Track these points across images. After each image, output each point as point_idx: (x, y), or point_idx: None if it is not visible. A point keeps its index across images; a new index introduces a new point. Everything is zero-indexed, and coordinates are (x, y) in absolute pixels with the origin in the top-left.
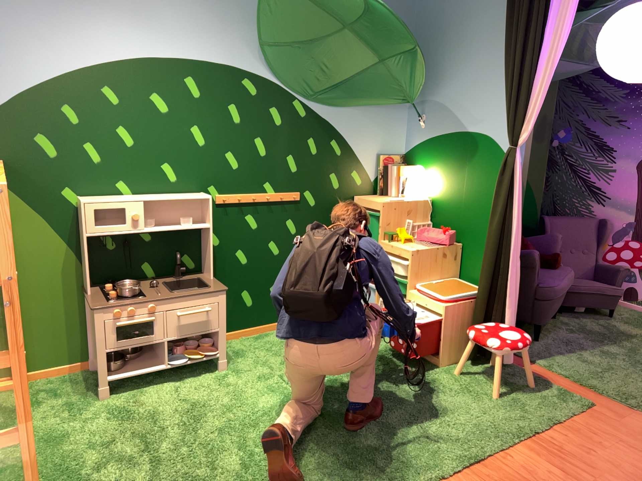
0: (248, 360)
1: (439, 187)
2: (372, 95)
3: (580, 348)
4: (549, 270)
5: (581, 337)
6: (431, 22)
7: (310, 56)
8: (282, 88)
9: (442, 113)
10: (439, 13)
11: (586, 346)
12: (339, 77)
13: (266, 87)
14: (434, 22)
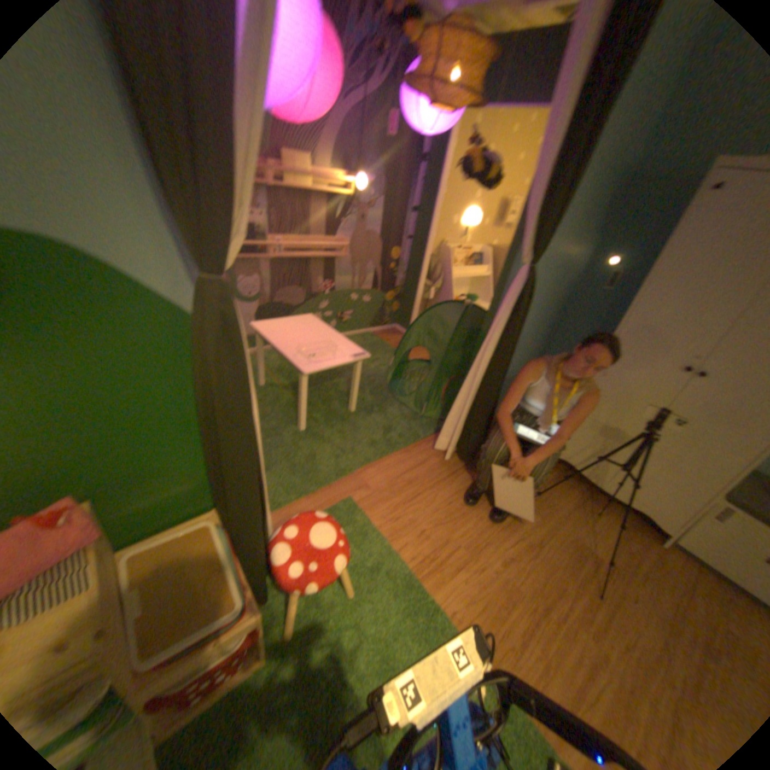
0: None
1: None
2: None
3: None
4: None
5: None
6: None
7: None
8: None
9: None
10: None
11: None
12: None
13: None
14: None
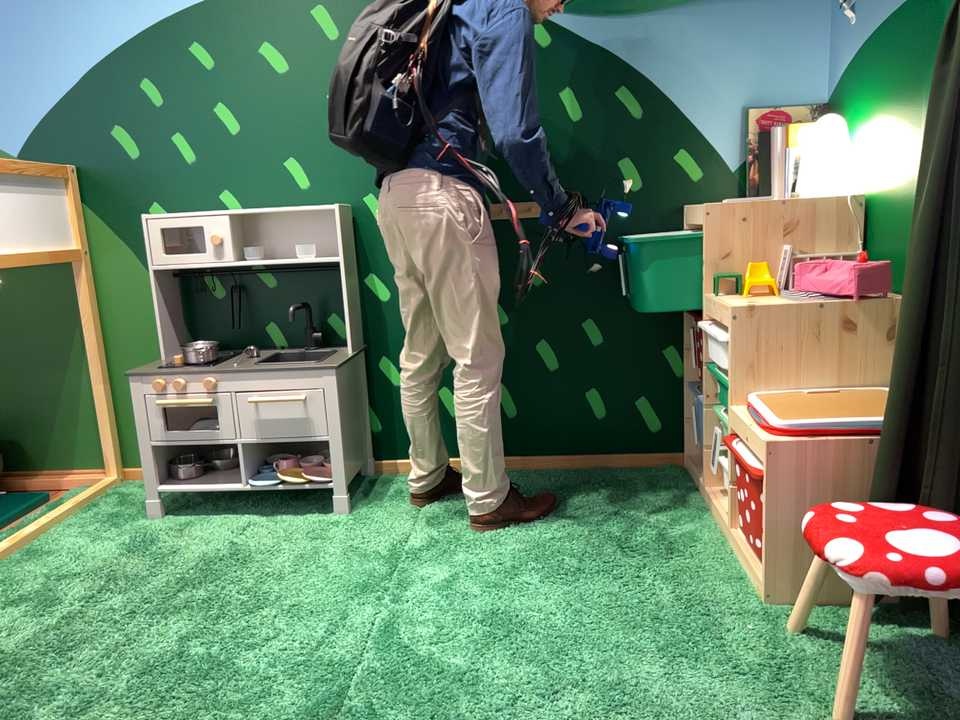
0: (394, 512)
1: (882, 155)
2: None
3: None
4: None
5: None
6: None
7: None
8: None
9: None
10: None
11: None
12: None
13: None
14: None
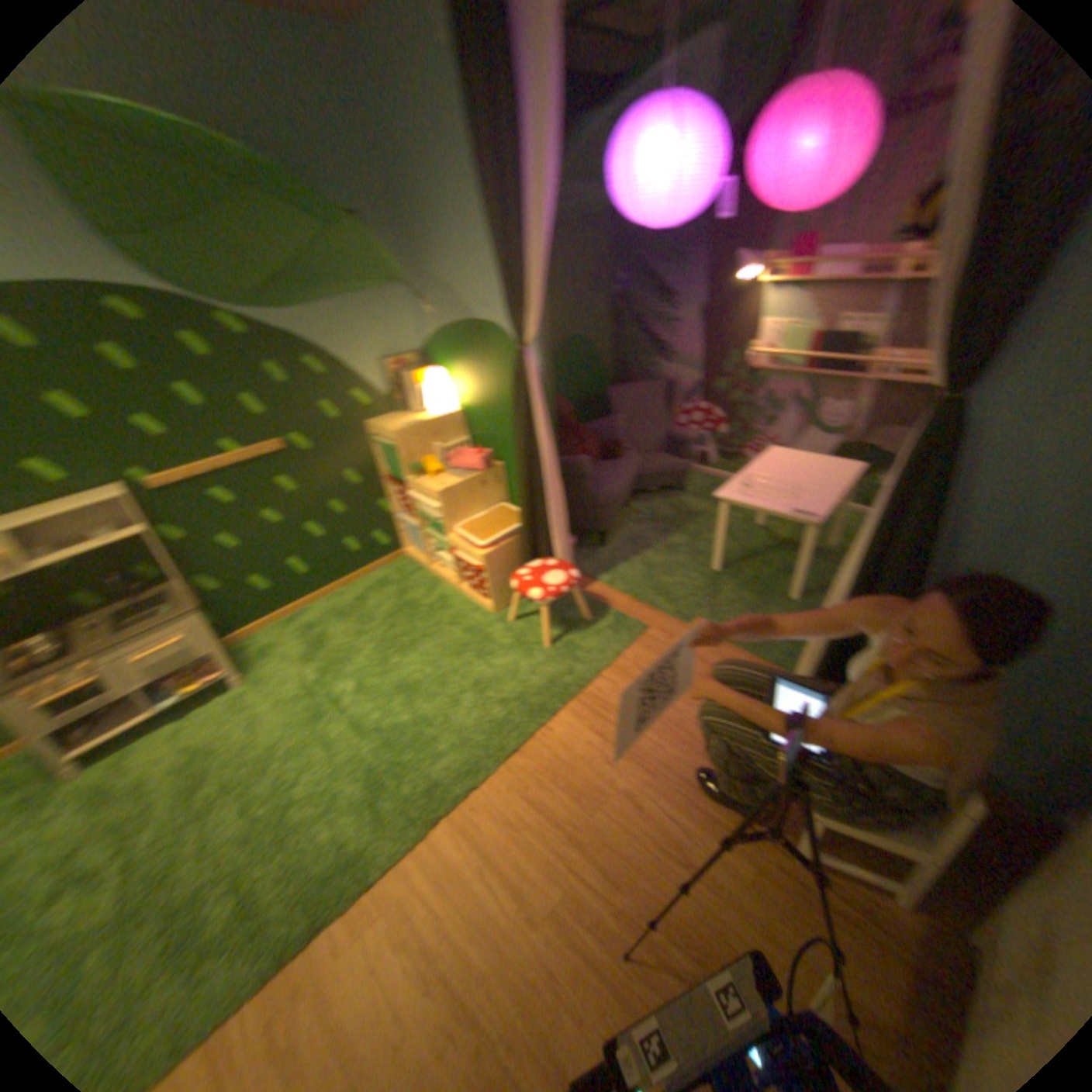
0: (269, 667)
1: (466, 393)
2: (336, 276)
3: (650, 550)
4: (614, 466)
5: (654, 533)
6: (394, 137)
7: (196, 232)
8: (176, 294)
9: (443, 289)
10: (399, 120)
11: (657, 545)
12: (270, 257)
13: (145, 298)
14: (398, 136)
